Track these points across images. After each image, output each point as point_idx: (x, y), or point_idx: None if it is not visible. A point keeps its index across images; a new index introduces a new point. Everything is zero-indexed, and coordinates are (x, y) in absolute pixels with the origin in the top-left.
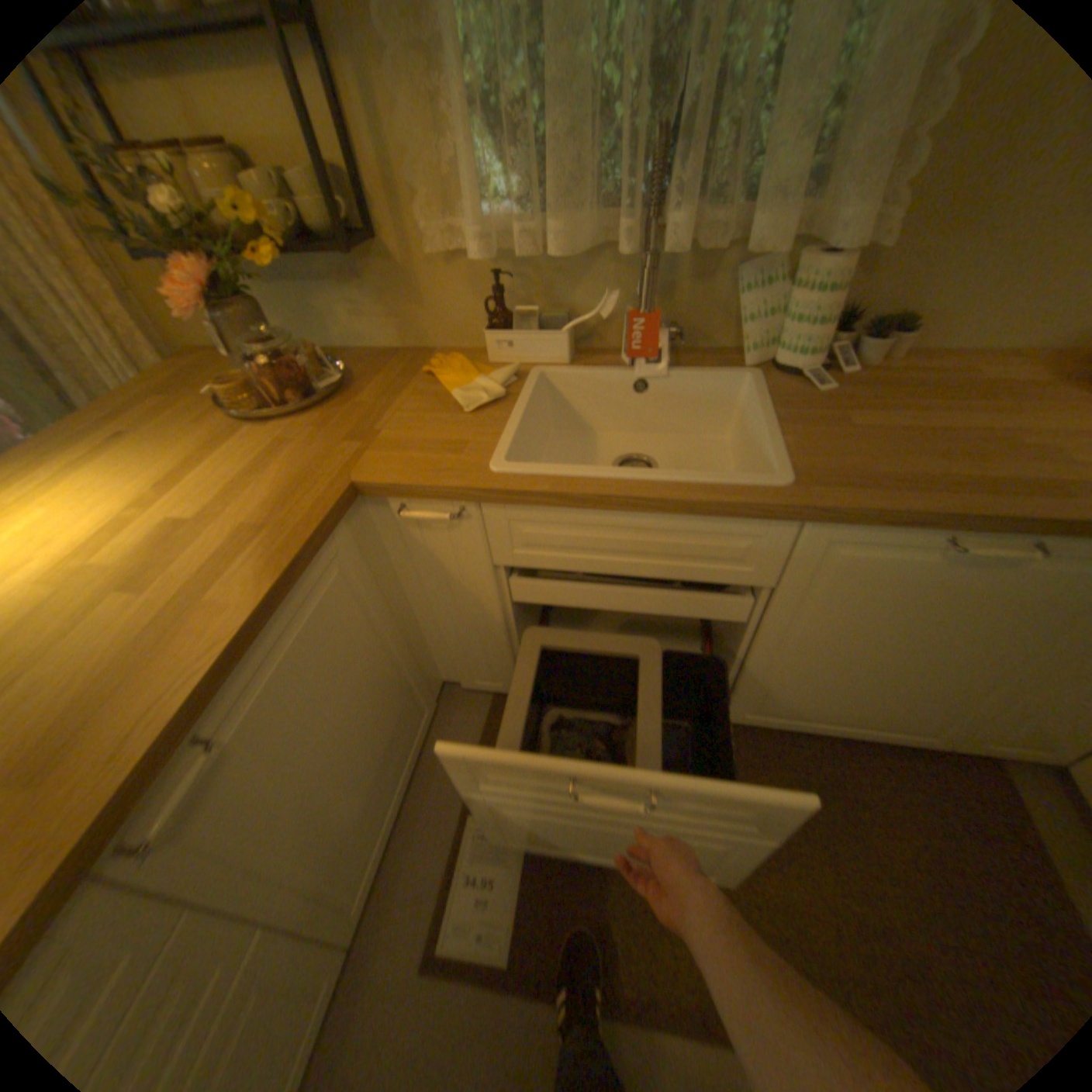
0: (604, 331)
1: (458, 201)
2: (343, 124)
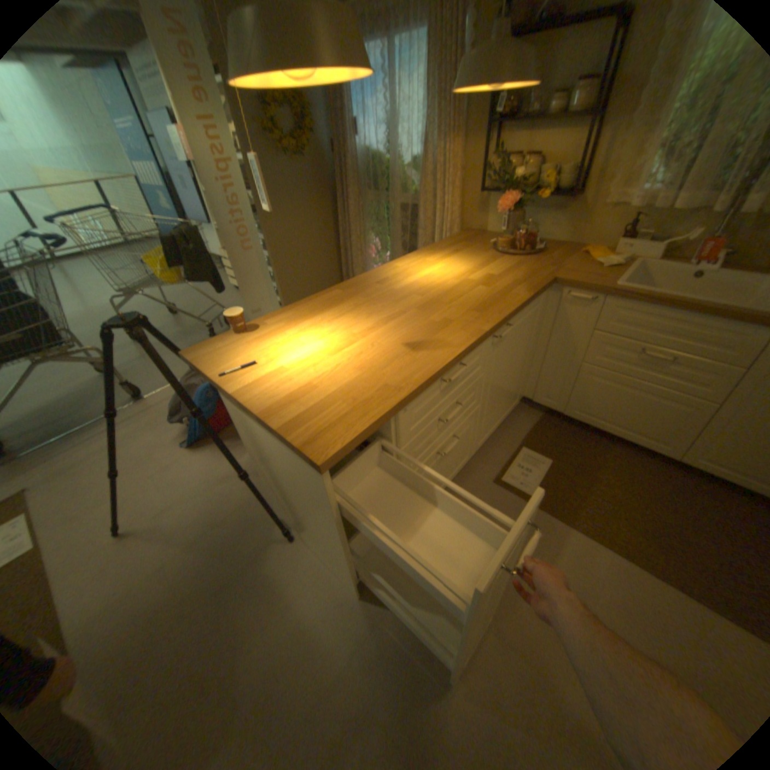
0: (685, 248)
1: (633, 182)
2: (594, 149)
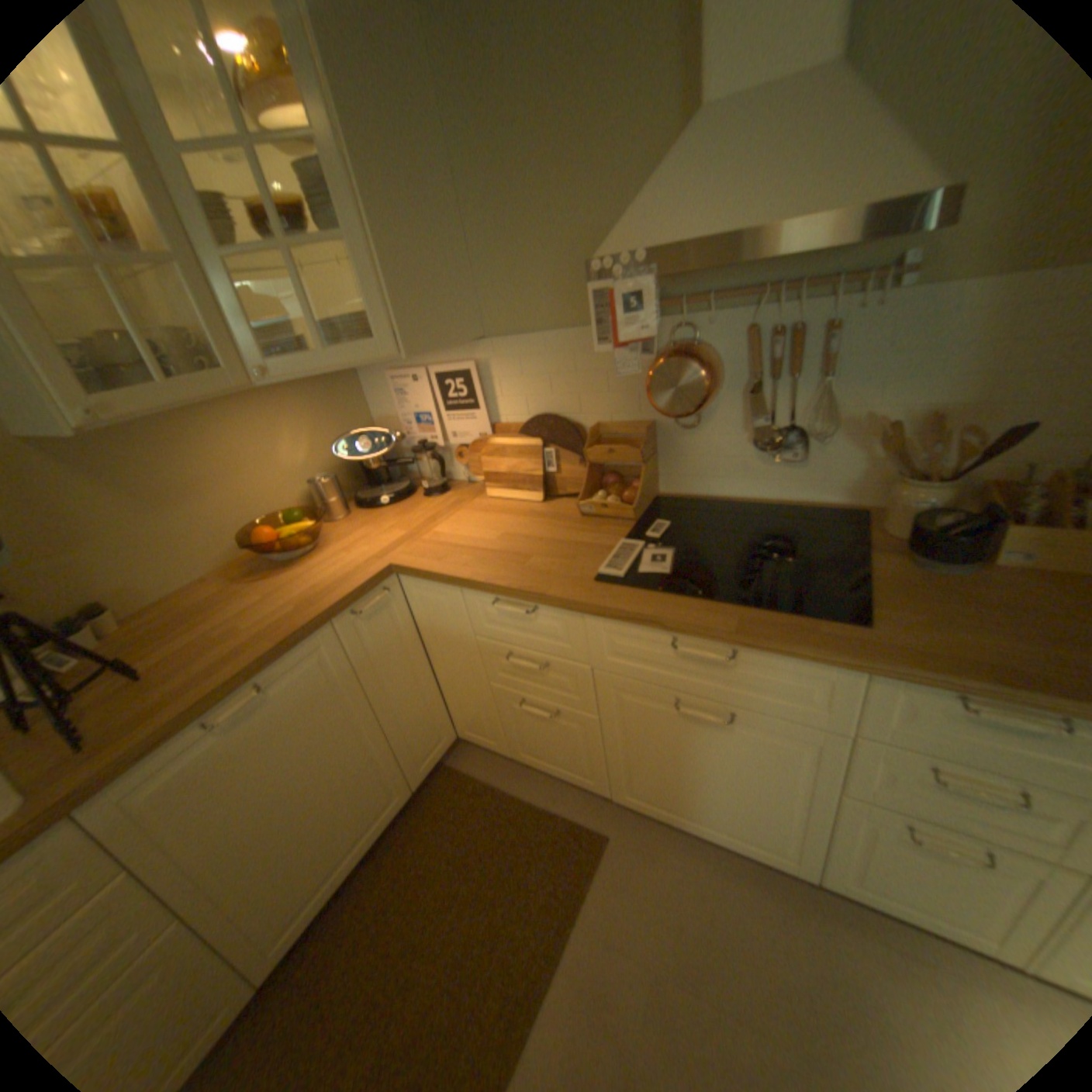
0: None
1: None
2: None
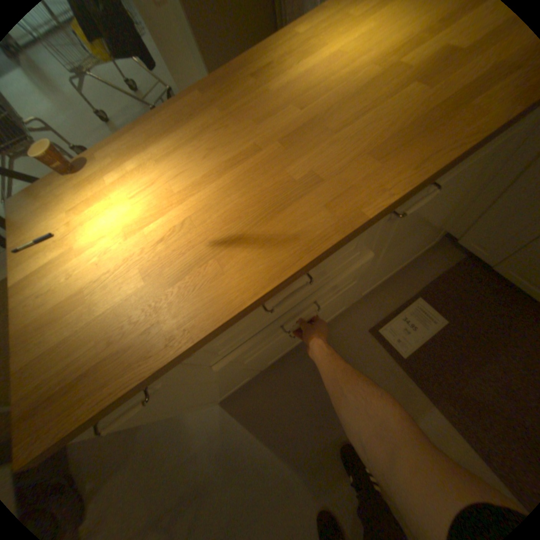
0: None
1: None
2: None
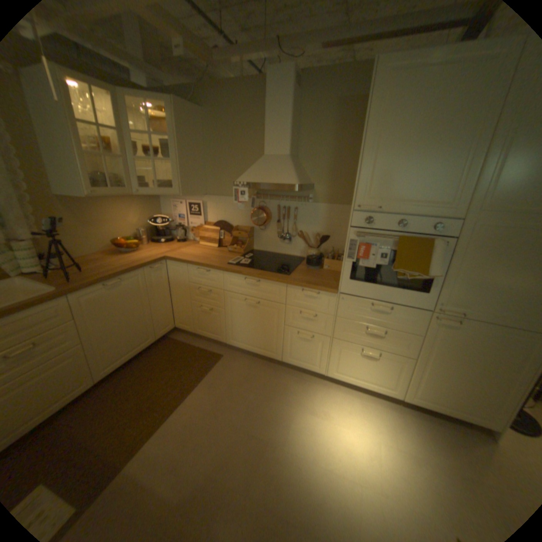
0: None
1: None
2: None
